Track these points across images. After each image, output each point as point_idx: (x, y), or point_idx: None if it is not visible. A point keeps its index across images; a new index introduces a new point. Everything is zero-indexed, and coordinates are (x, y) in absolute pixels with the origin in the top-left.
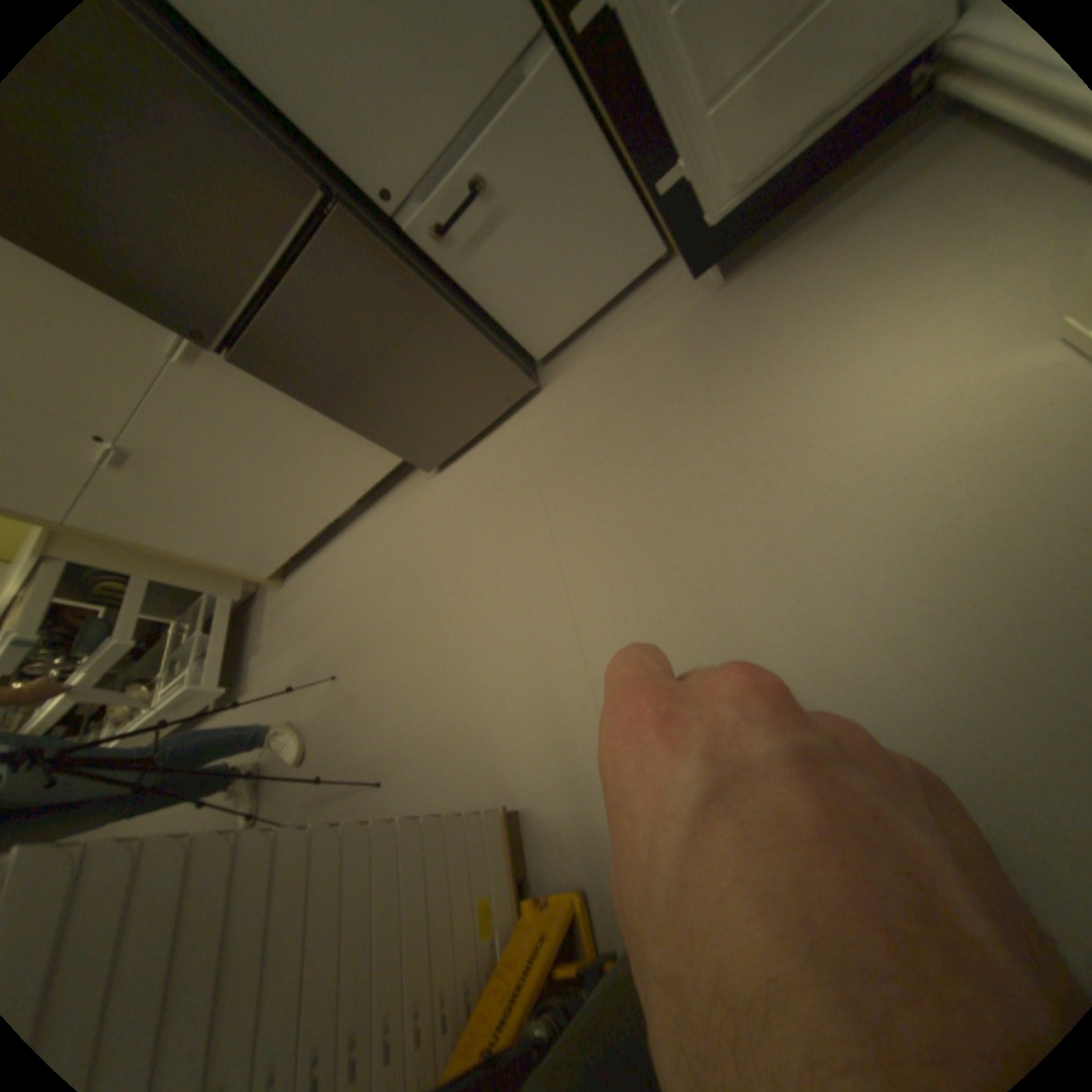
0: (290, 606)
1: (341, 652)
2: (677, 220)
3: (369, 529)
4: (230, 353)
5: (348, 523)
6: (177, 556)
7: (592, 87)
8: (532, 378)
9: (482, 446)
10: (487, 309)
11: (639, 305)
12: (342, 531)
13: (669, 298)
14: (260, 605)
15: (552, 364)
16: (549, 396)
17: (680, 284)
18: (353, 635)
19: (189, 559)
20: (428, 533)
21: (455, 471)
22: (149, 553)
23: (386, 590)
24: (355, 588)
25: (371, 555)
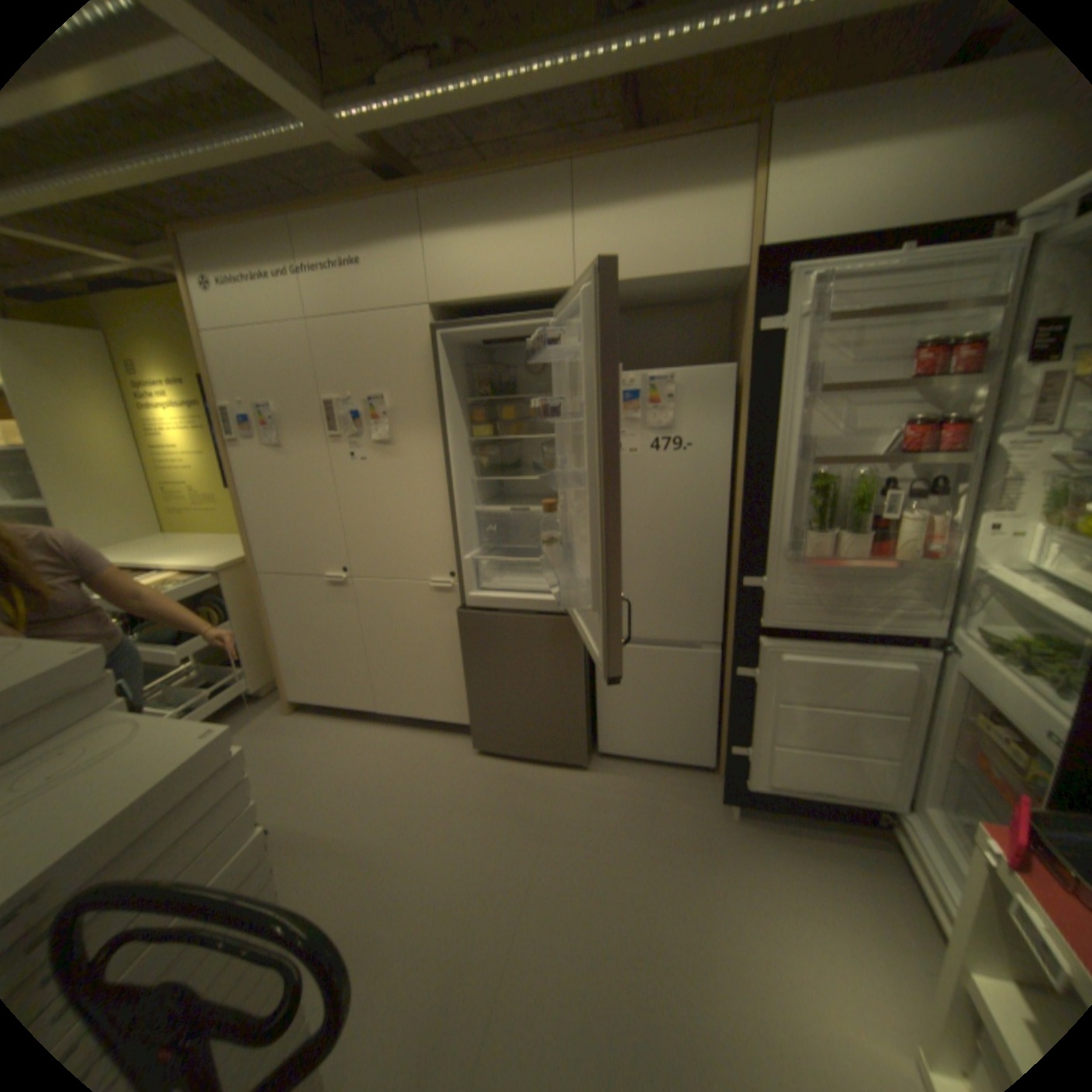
0: (277, 735)
1: (286, 816)
2: (732, 773)
3: (393, 741)
4: (462, 610)
5: (380, 721)
6: (270, 638)
7: (730, 695)
8: (587, 761)
9: (520, 769)
10: (597, 706)
11: (679, 784)
12: (371, 722)
13: (700, 799)
14: (252, 709)
15: (603, 763)
16: (588, 782)
17: (711, 798)
18: (310, 812)
19: (272, 646)
20: (436, 791)
21: (489, 767)
22: (262, 622)
23: (368, 802)
24: (344, 775)
25: (378, 763)
